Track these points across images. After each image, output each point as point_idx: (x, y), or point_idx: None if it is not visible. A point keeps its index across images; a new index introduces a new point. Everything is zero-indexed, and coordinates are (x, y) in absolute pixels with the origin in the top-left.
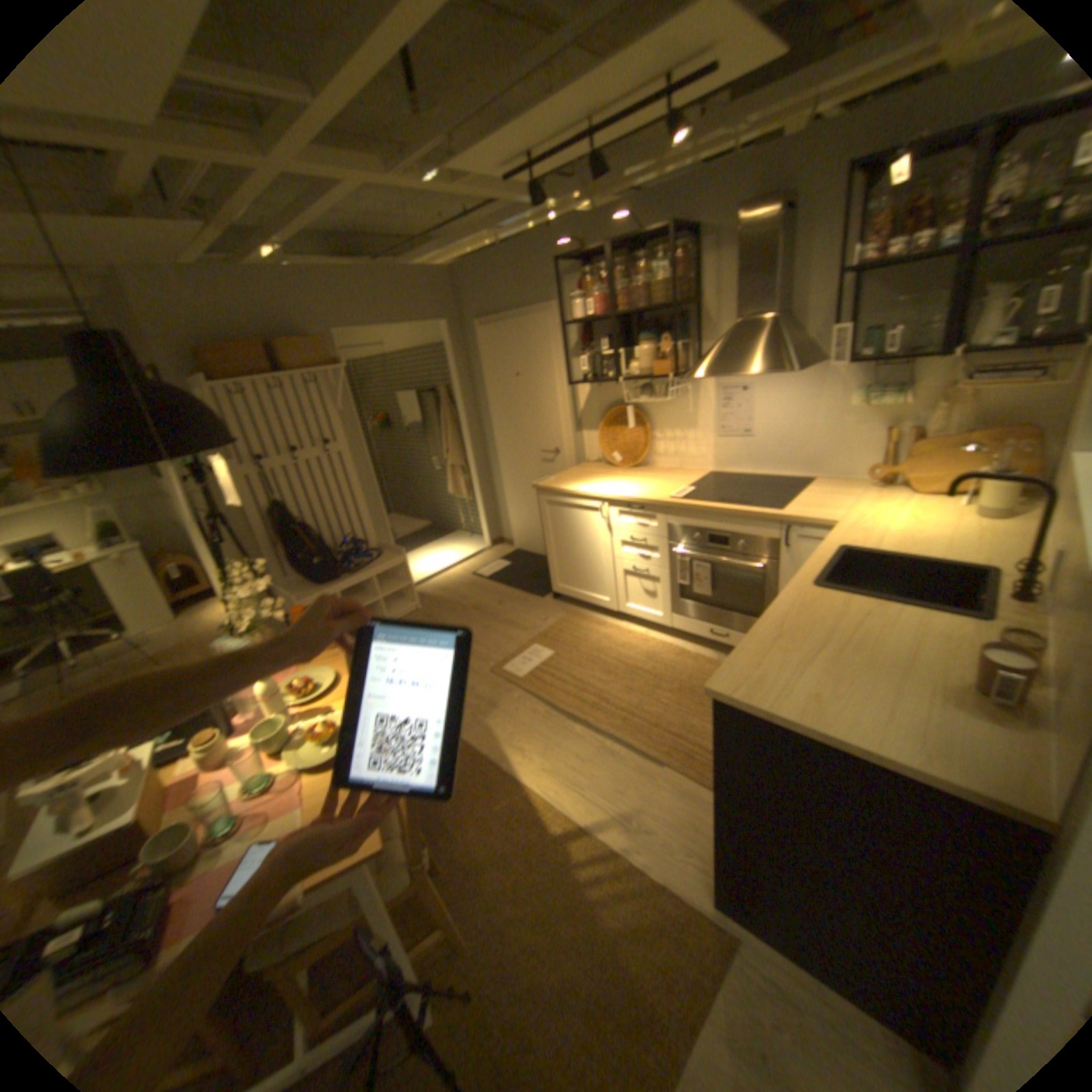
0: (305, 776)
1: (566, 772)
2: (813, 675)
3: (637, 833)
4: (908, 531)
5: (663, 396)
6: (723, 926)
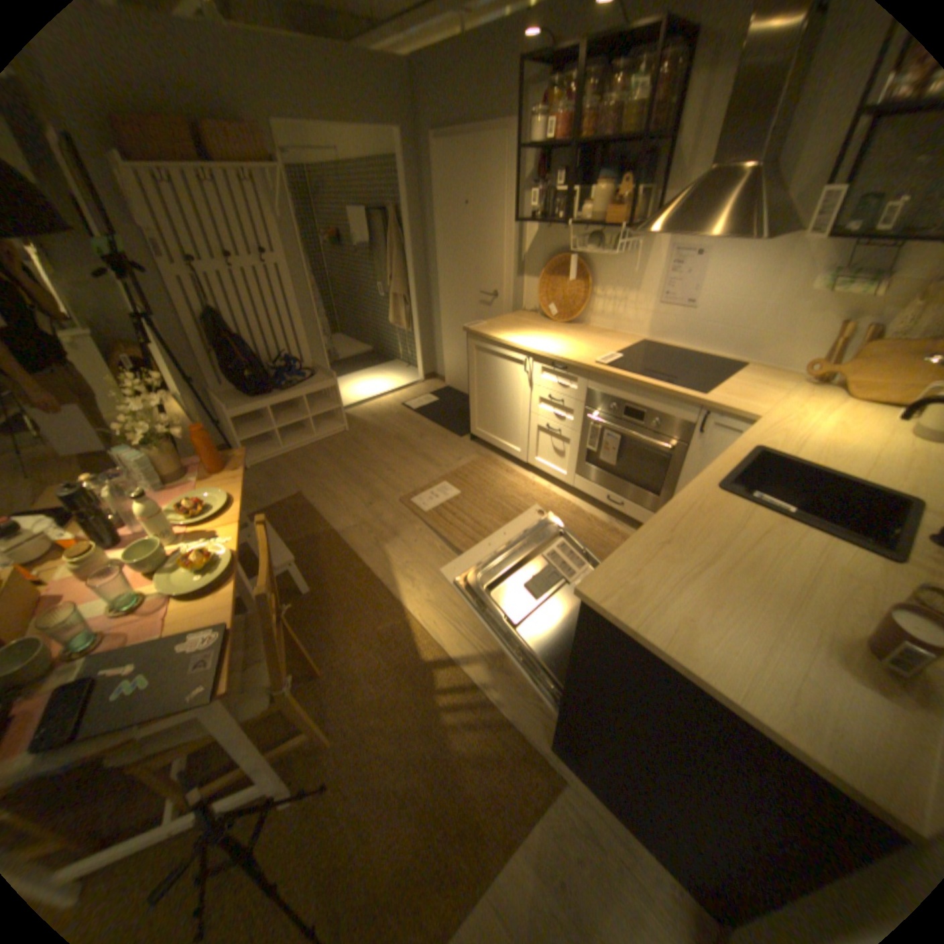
0: (174, 601)
1: (449, 605)
2: (693, 594)
3: (499, 671)
4: (834, 440)
5: (614, 249)
6: (556, 766)
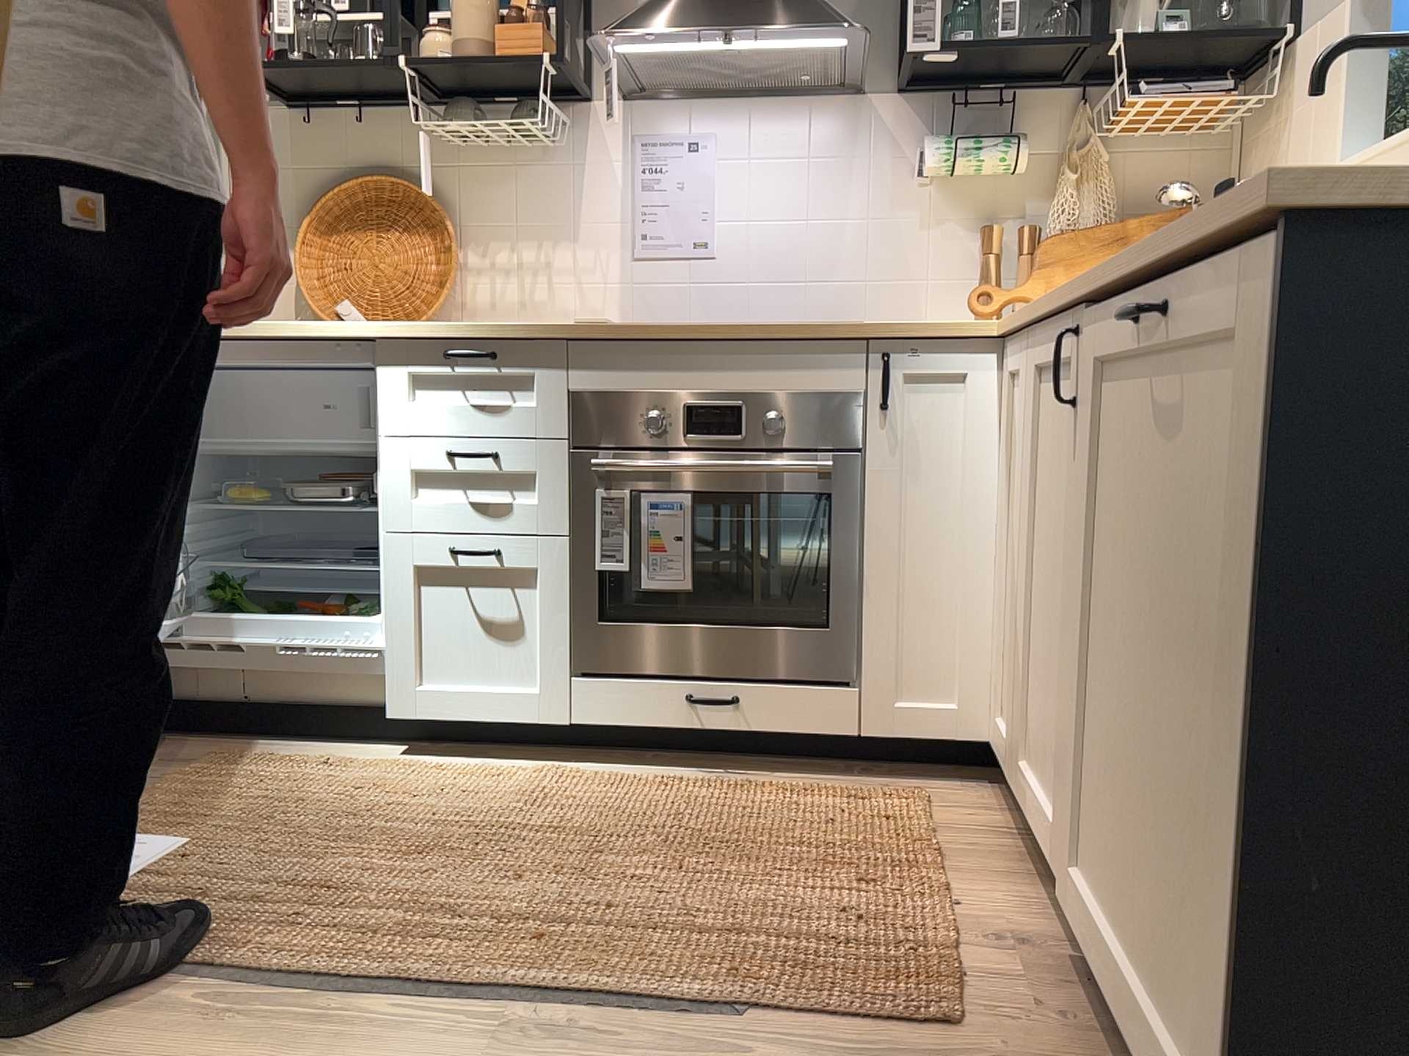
0: None
1: None
2: None
3: None
4: None
5: (495, 159)
6: None
